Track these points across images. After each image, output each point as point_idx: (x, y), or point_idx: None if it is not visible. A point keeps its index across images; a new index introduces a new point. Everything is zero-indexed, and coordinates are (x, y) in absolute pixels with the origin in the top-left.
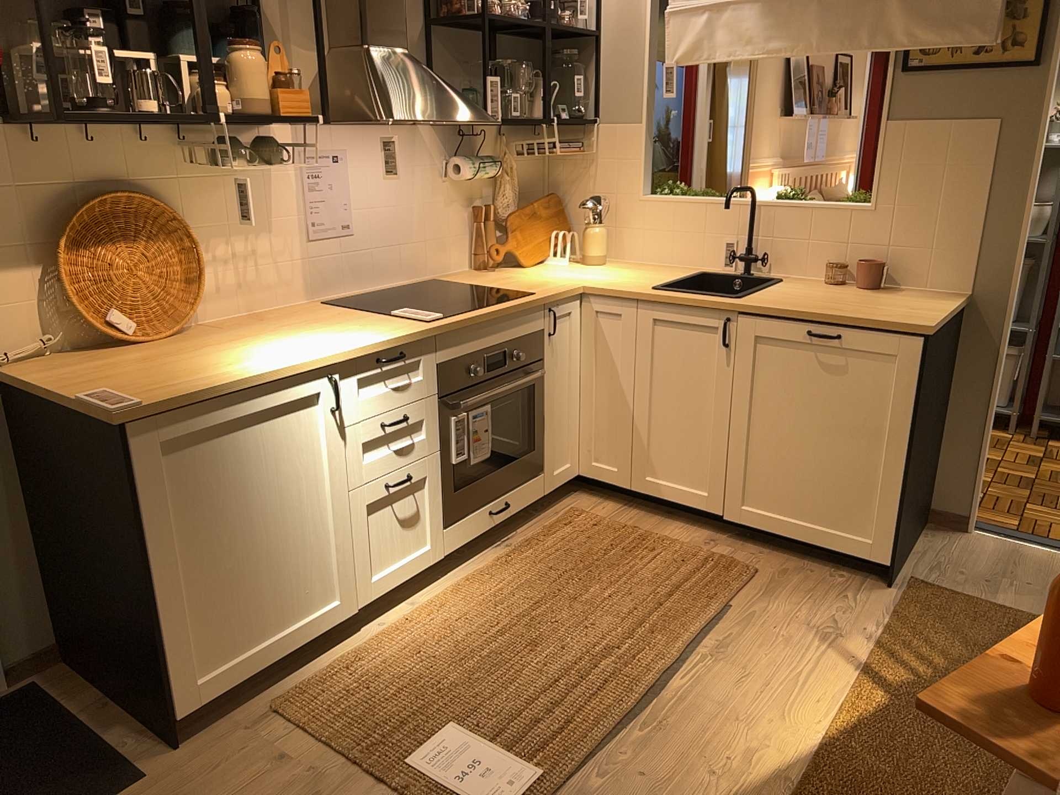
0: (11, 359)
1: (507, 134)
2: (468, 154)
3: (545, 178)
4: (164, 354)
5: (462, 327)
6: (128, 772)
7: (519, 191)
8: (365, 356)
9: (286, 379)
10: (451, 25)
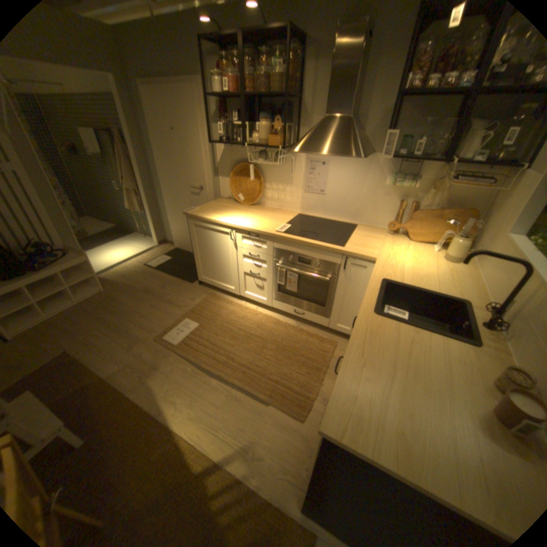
0: (223, 197)
1: (456, 164)
2: (411, 172)
3: (491, 198)
4: (232, 207)
5: (286, 240)
6: (193, 281)
7: (455, 201)
8: (243, 230)
9: (219, 224)
10: (420, 94)
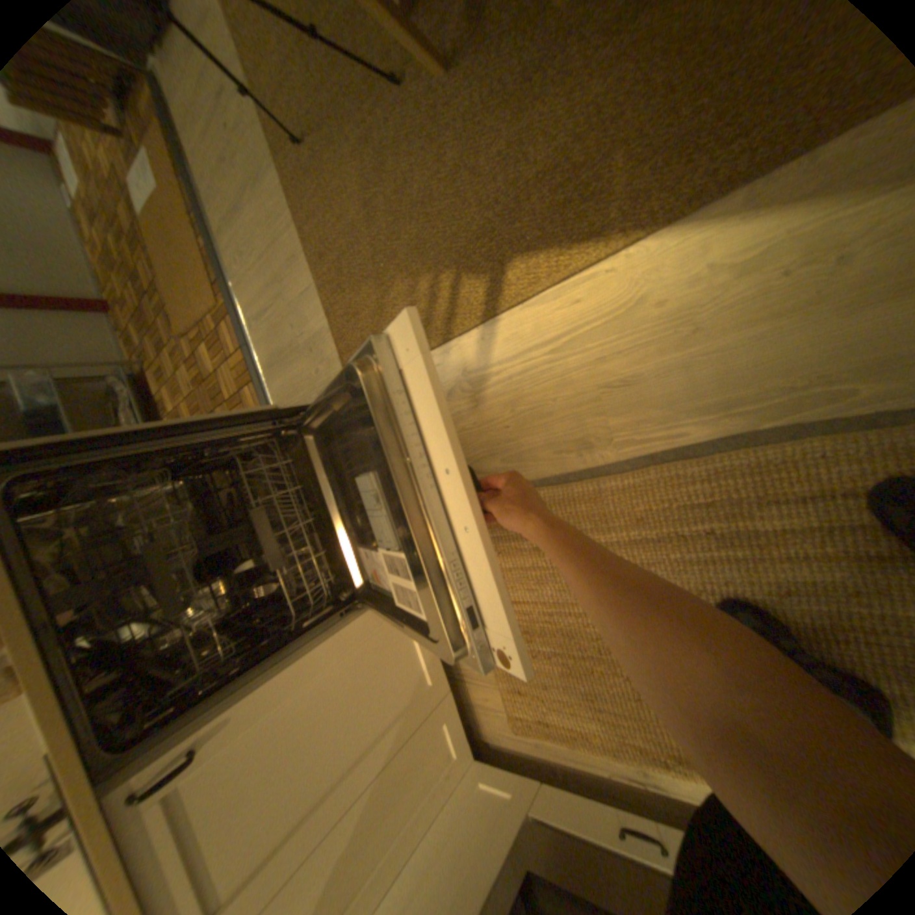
0: None
1: None
2: None
3: None
4: None
5: None
6: None
7: None
8: None
9: None
10: None
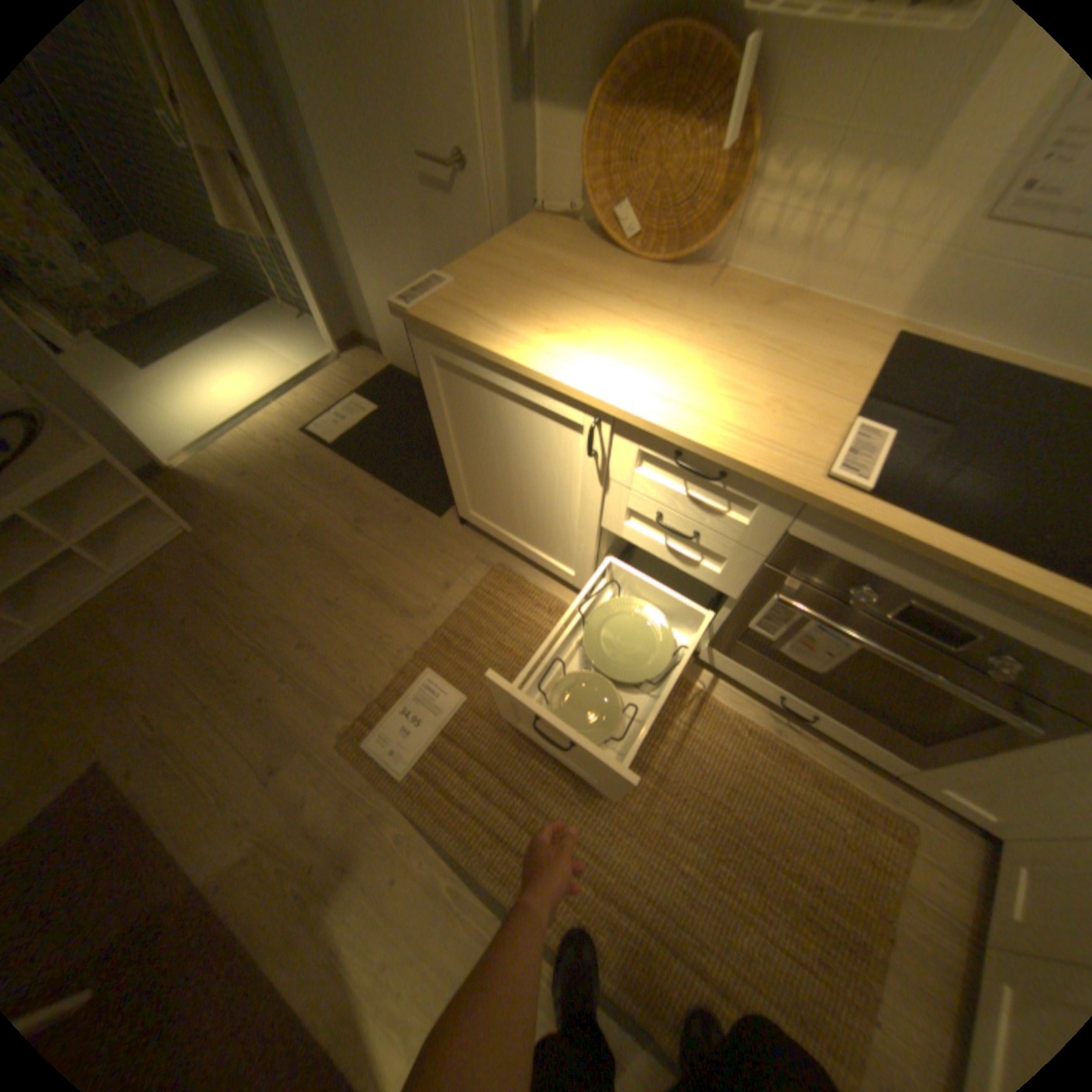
0: (548, 207)
1: None
2: None
3: None
4: (591, 275)
5: (884, 534)
6: (444, 507)
7: None
8: (656, 432)
9: (543, 383)
10: None
